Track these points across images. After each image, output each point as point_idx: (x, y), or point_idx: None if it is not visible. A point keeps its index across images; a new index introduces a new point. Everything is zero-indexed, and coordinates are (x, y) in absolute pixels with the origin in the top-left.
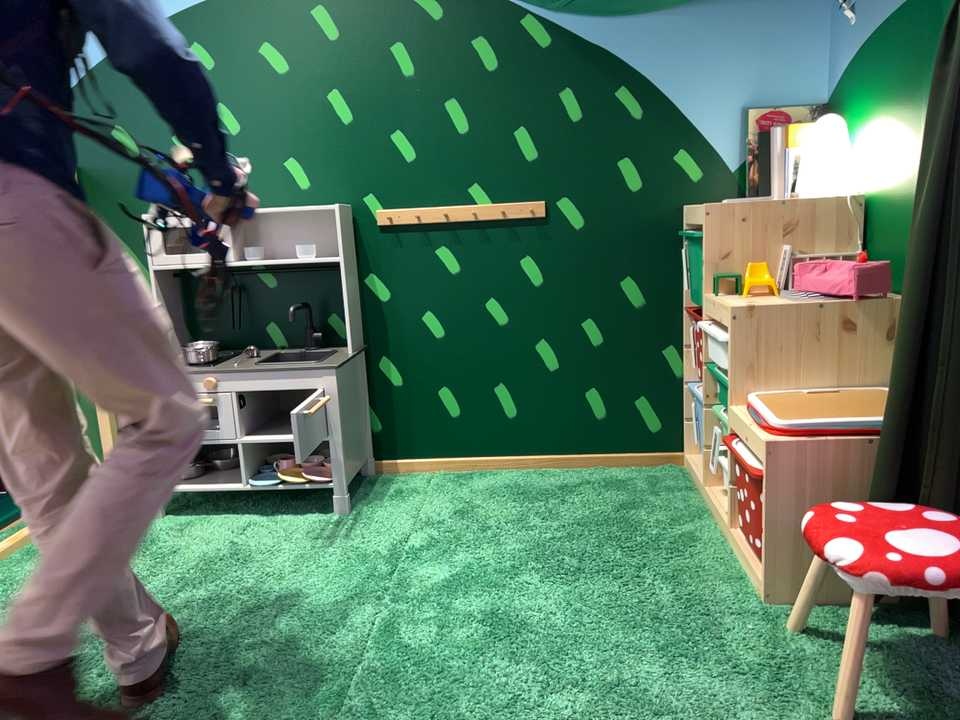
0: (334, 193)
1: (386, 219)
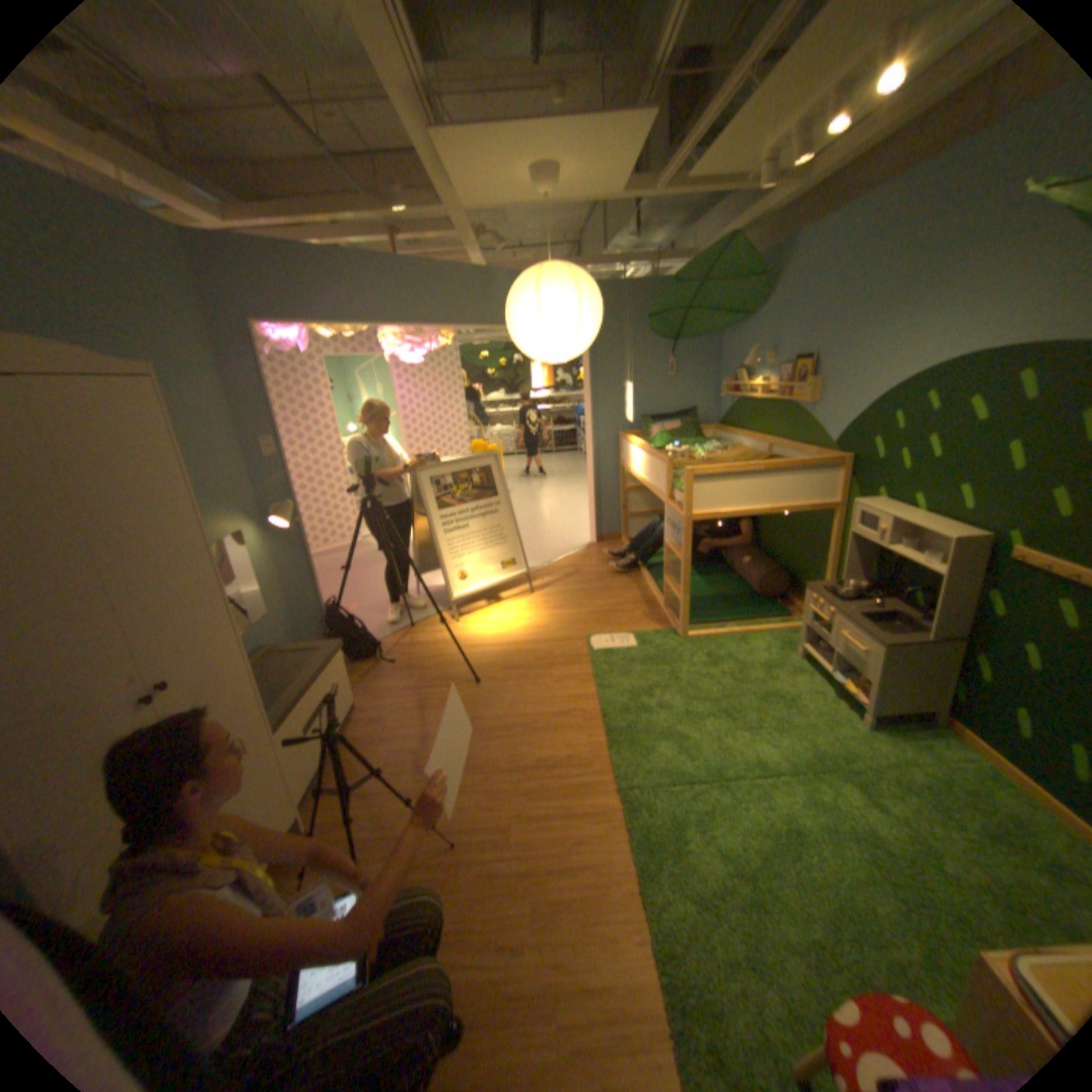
0: (986, 522)
1: (1017, 558)
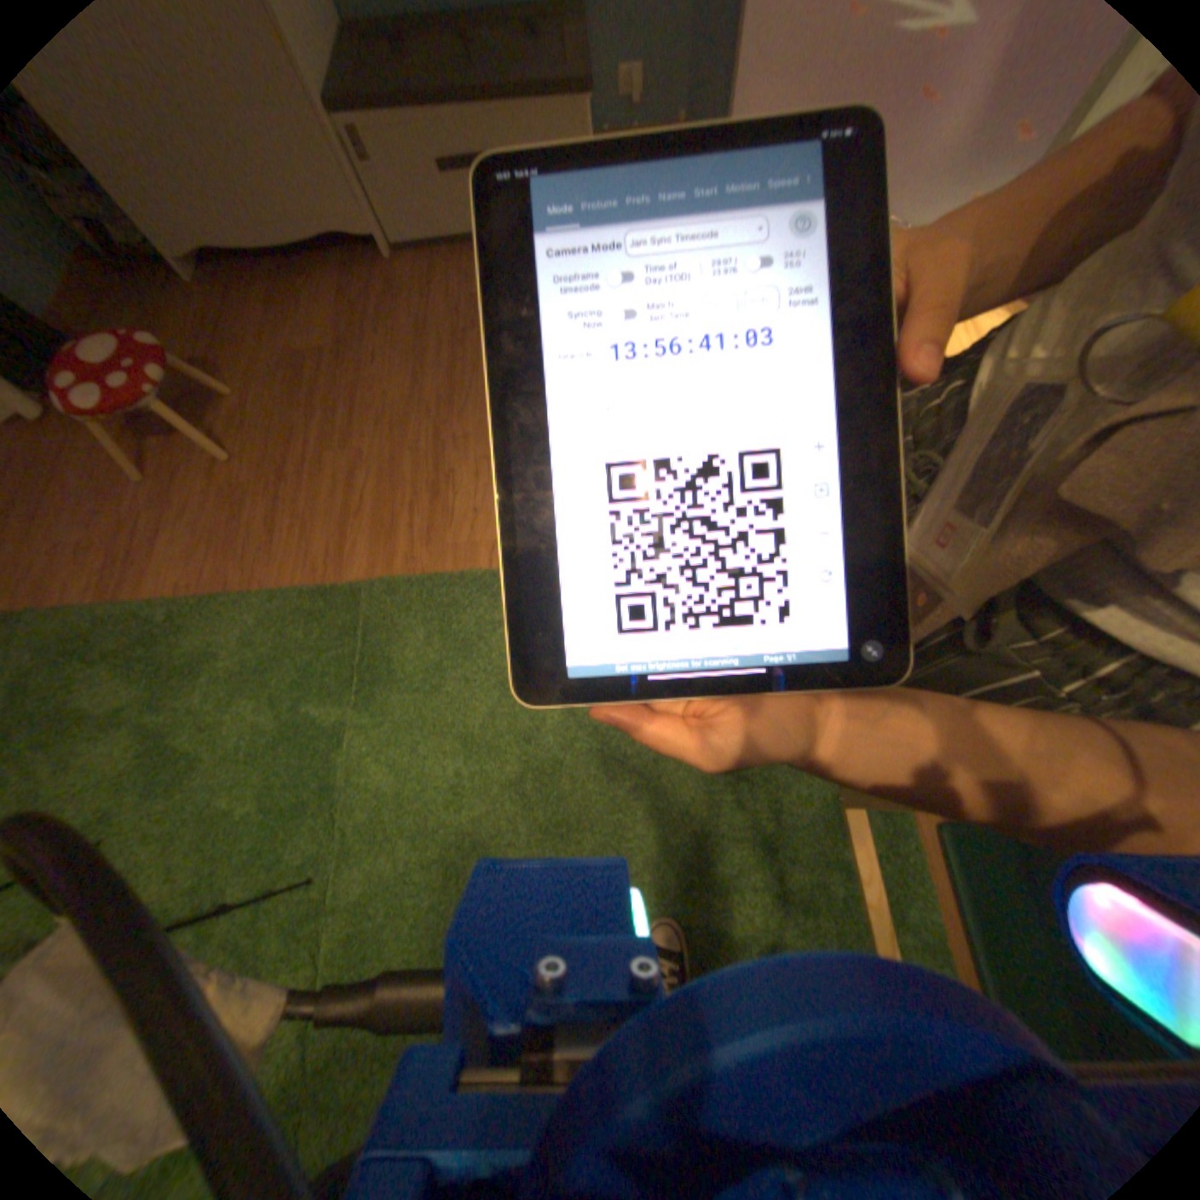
0: None
1: None
